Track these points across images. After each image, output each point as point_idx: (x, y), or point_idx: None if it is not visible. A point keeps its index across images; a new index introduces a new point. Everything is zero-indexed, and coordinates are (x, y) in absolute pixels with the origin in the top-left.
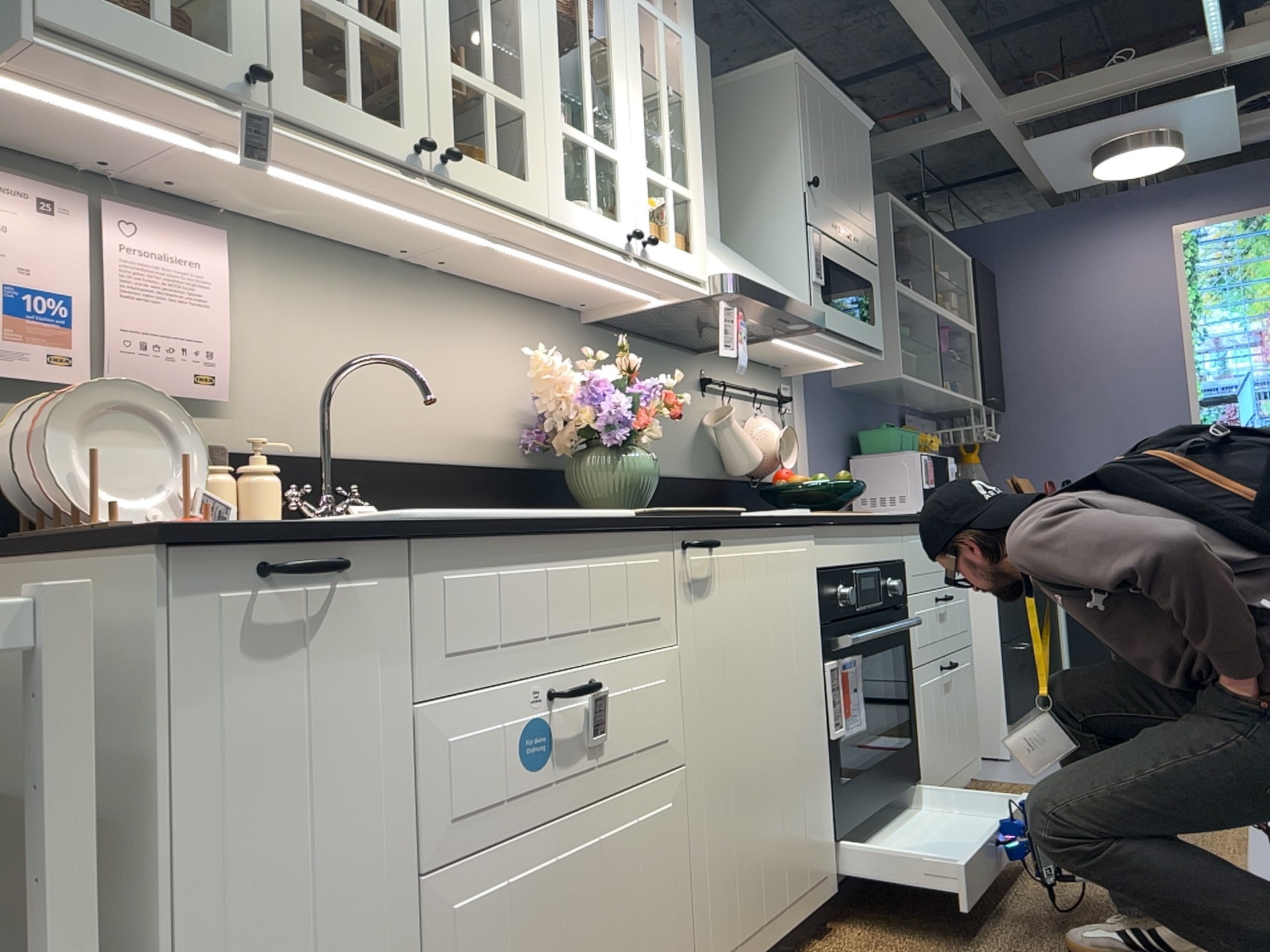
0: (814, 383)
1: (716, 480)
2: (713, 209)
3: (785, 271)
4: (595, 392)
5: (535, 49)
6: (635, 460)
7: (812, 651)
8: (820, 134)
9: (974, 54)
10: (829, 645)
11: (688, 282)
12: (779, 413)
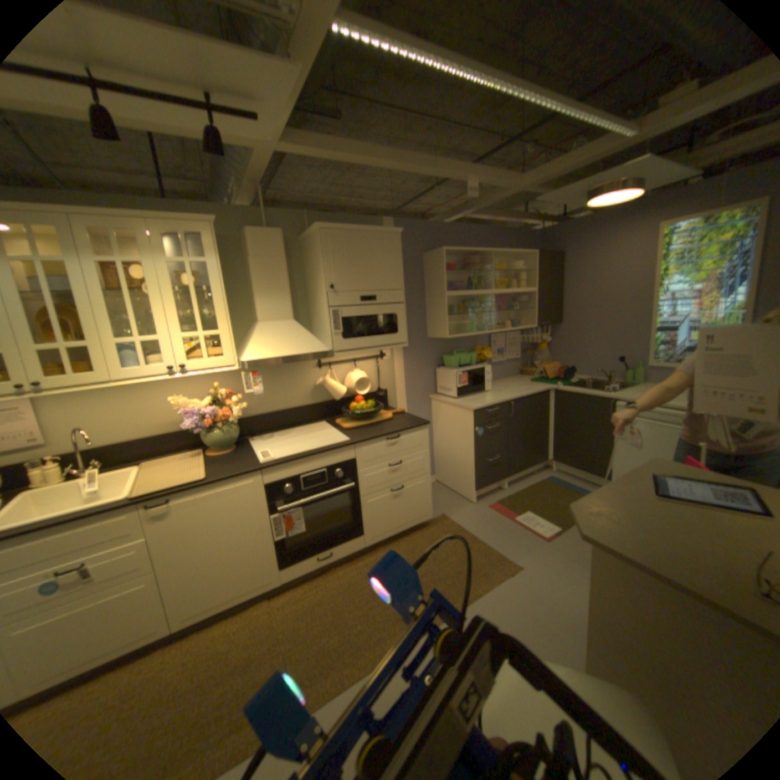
0: (408, 342)
1: (326, 403)
2: (283, 309)
3: (326, 328)
4: (193, 414)
5: (89, 318)
6: (218, 434)
7: (256, 517)
8: (342, 258)
9: (476, 166)
10: (274, 510)
11: (220, 371)
12: (376, 364)
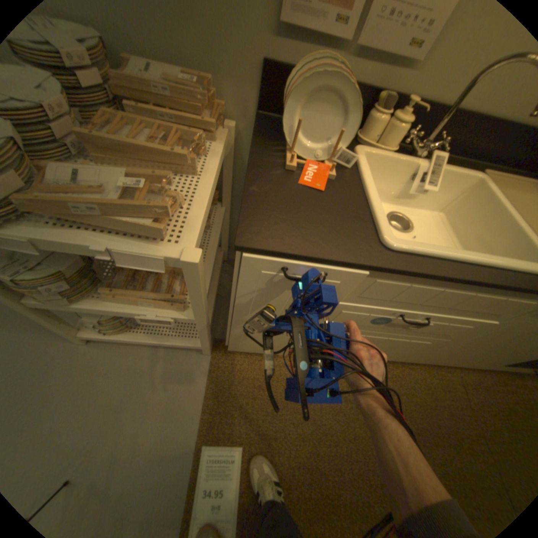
0: None
1: None
2: None
3: None
4: None
5: None
6: None
7: None
8: None
9: None
10: None
11: None
12: None
